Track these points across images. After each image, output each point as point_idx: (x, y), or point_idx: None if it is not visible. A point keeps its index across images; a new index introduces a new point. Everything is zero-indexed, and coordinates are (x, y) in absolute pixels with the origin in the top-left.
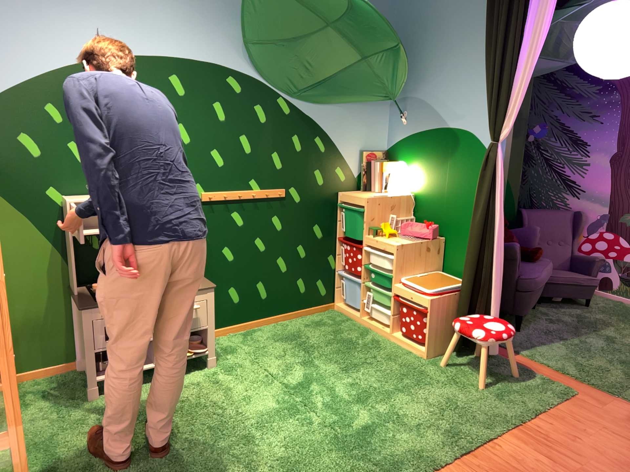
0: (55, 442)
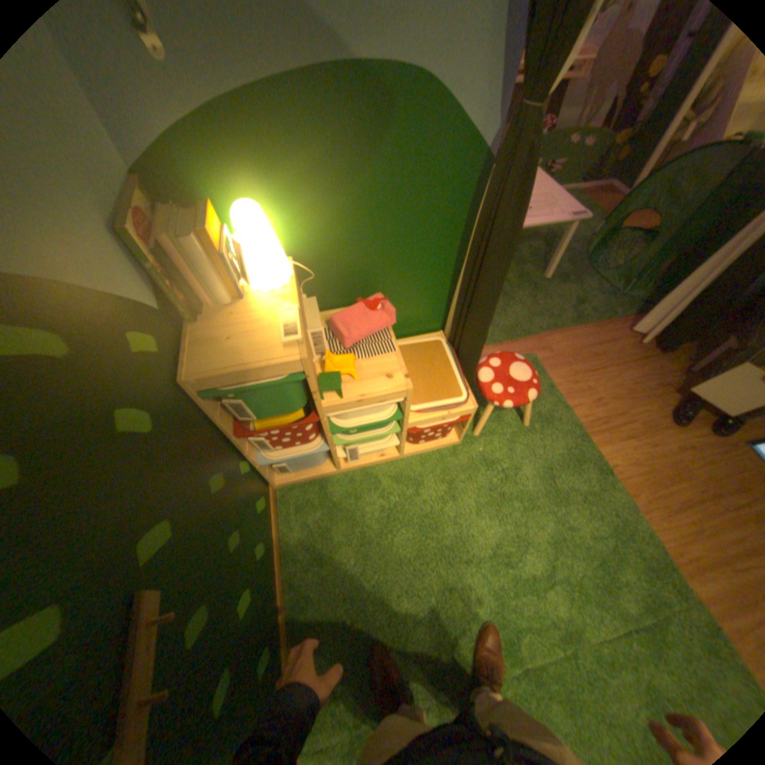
0: None
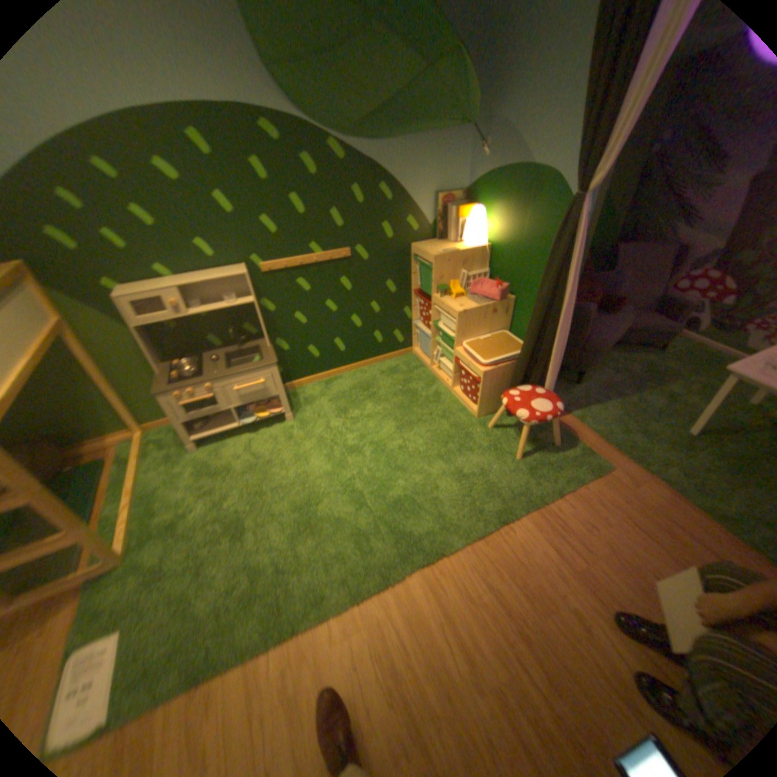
0: (157, 495)
